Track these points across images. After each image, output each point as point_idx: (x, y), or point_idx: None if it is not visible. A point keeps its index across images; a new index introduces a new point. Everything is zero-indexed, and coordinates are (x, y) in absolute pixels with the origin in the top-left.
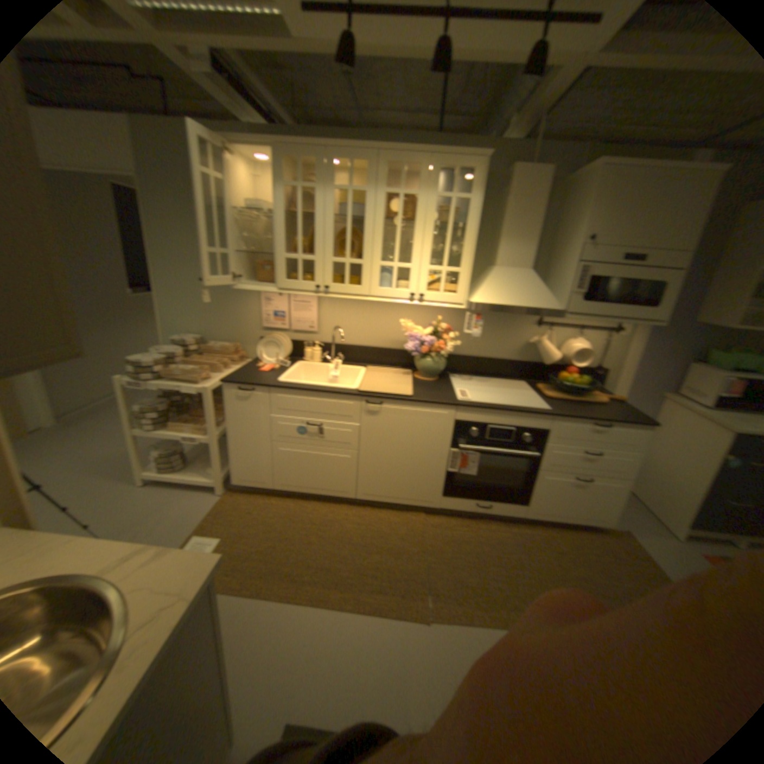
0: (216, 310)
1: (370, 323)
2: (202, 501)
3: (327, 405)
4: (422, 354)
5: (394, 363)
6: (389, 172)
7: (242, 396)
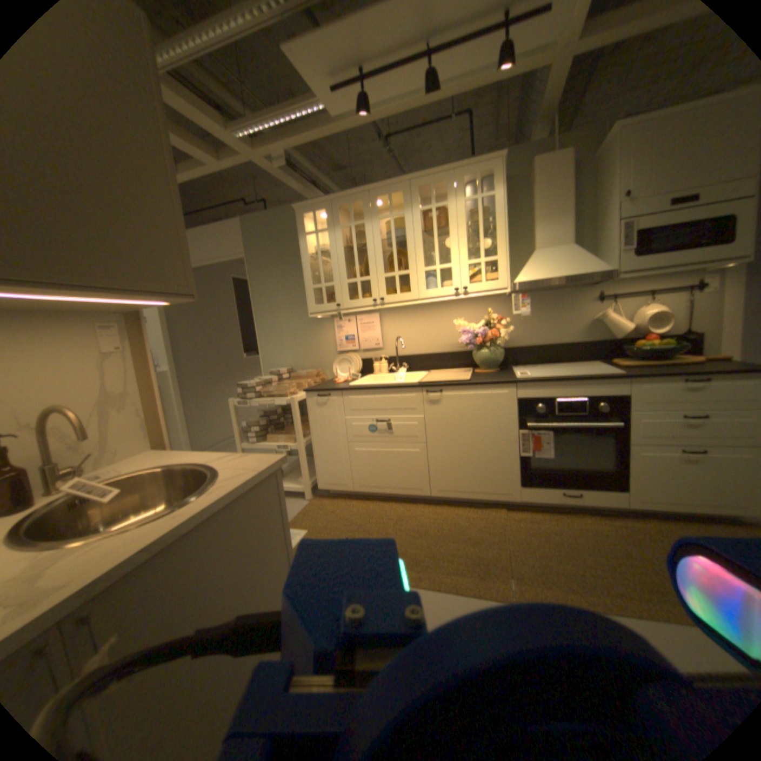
0: (296, 341)
1: (423, 329)
2: (289, 502)
3: (386, 397)
4: (473, 343)
5: (450, 363)
6: (420, 198)
7: (316, 400)
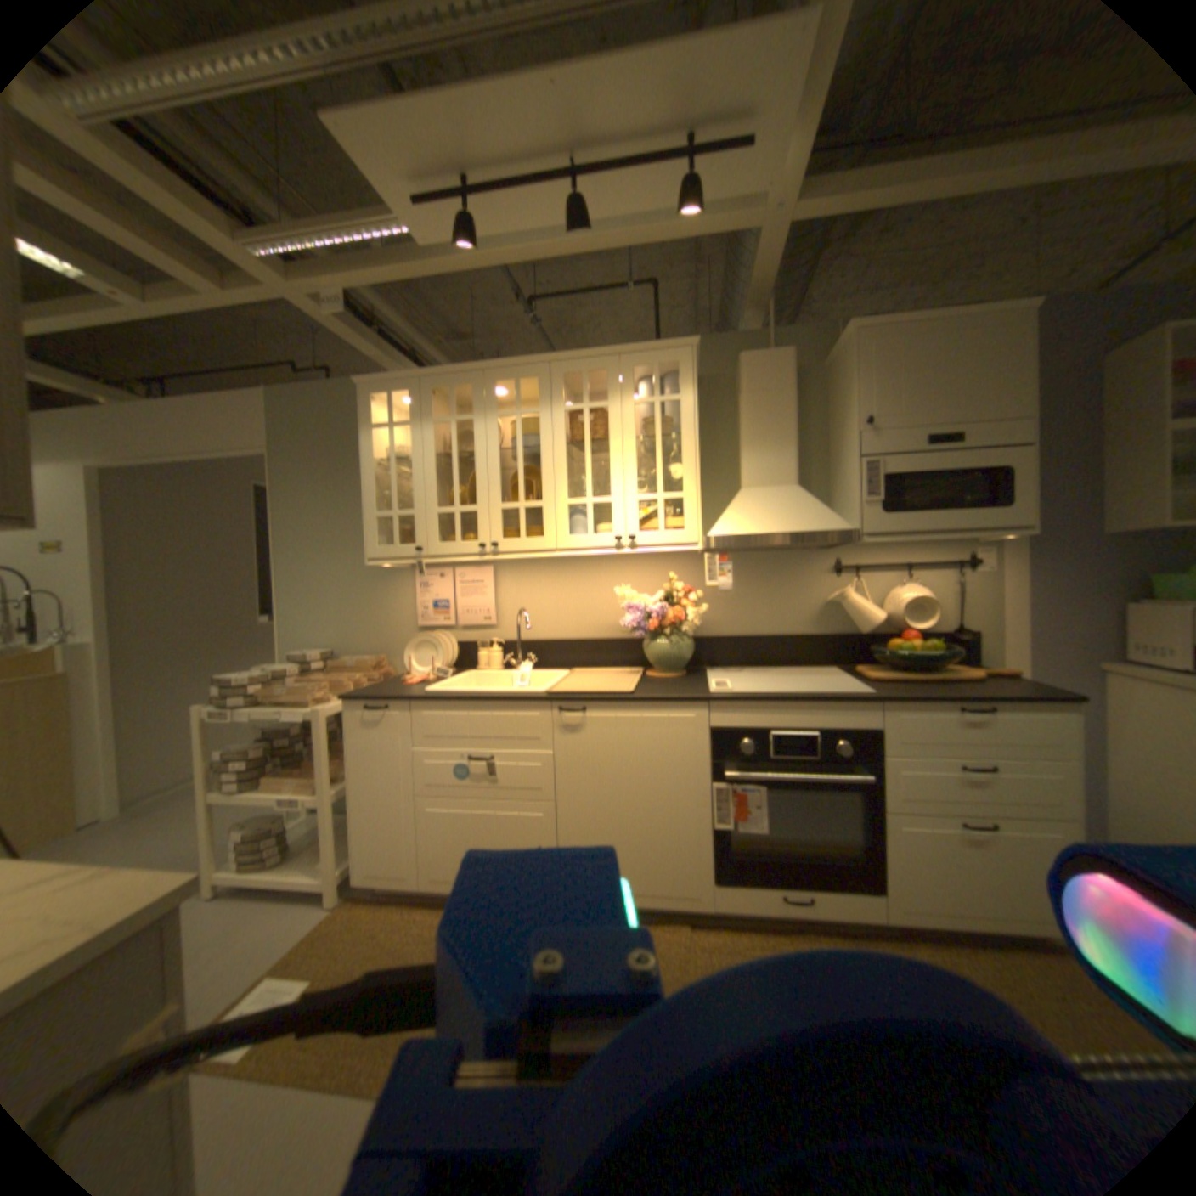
0: (347, 605)
1: (566, 599)
2: (290, 916)
3: (490, 717)
4: (644, 629)
5: (609, 657)
6: (570, 393)
7: (362, 716)
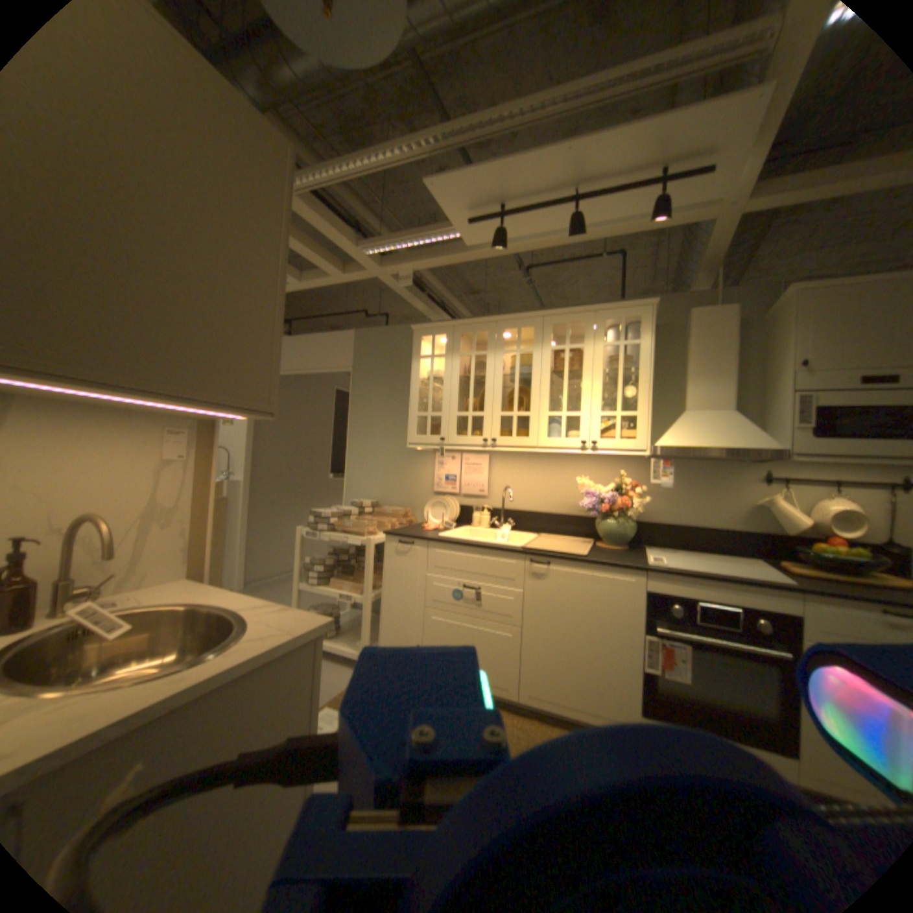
0: (389, 473)
1: (539, 482)
2: (339, 672)
3: (481, 560)
4: (598, 511)
5: (568, 529)
6: (555, 336)
7: (396, 547)
